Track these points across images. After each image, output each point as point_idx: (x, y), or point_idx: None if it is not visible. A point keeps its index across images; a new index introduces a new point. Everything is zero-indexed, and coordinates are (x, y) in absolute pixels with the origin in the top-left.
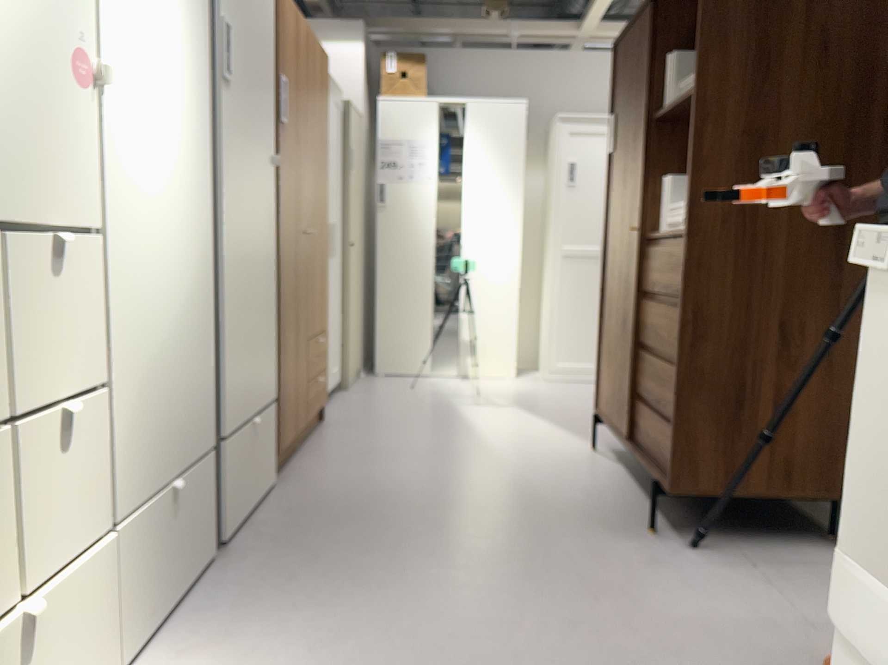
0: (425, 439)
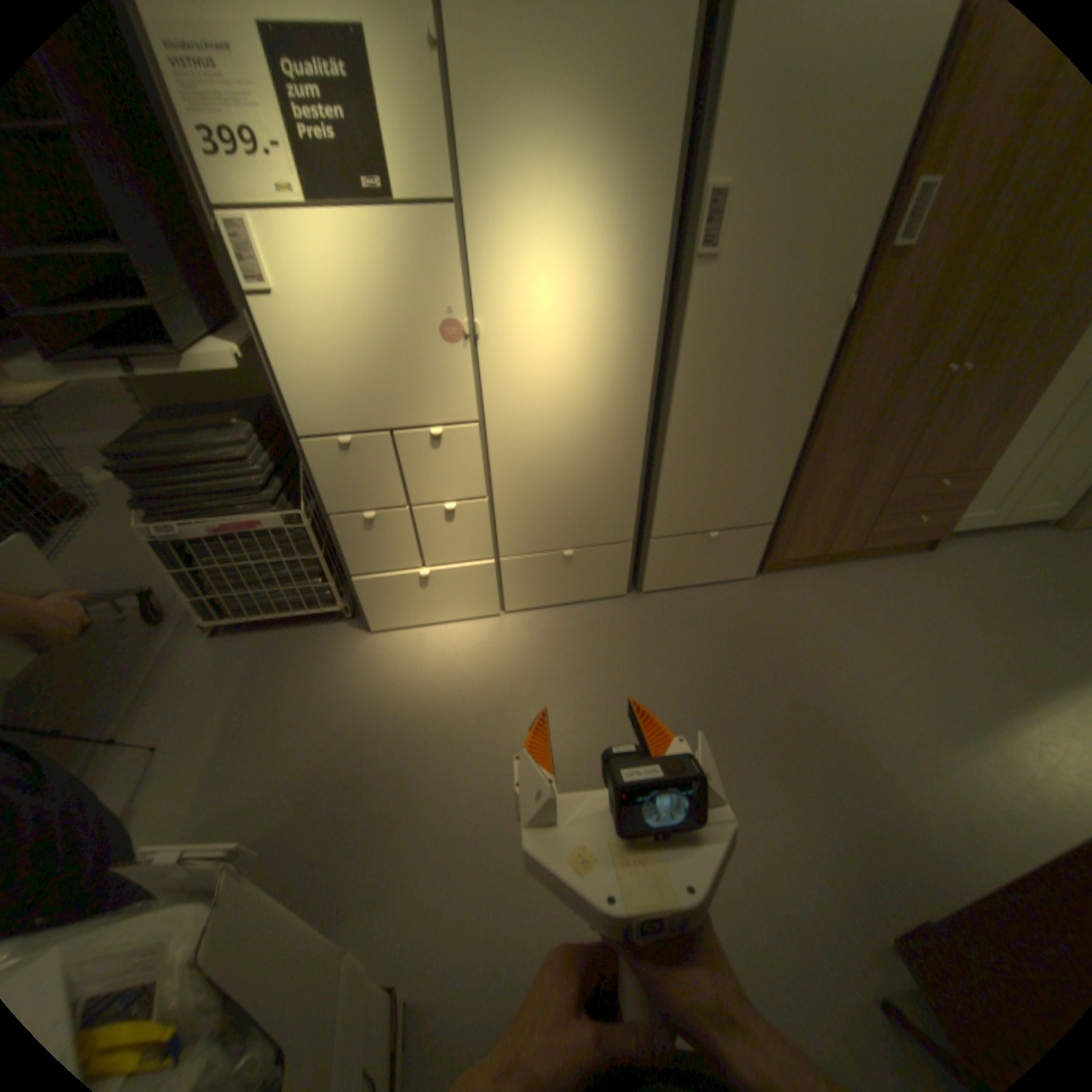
0: (984, 644)
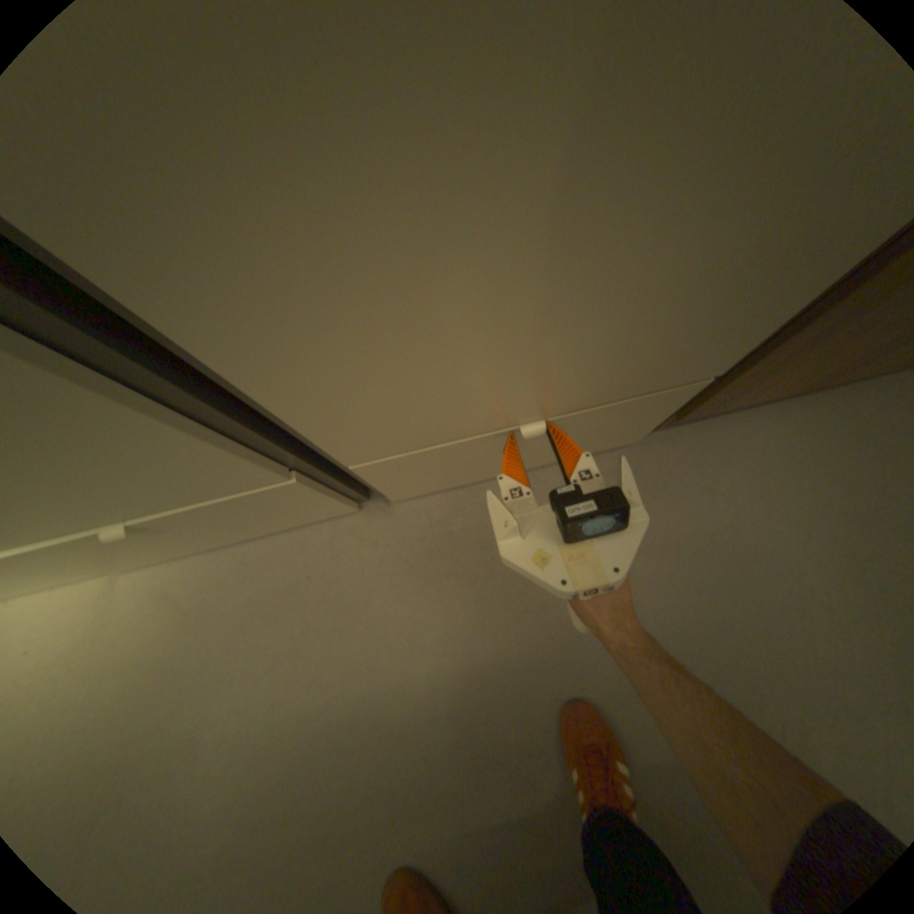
0: None
